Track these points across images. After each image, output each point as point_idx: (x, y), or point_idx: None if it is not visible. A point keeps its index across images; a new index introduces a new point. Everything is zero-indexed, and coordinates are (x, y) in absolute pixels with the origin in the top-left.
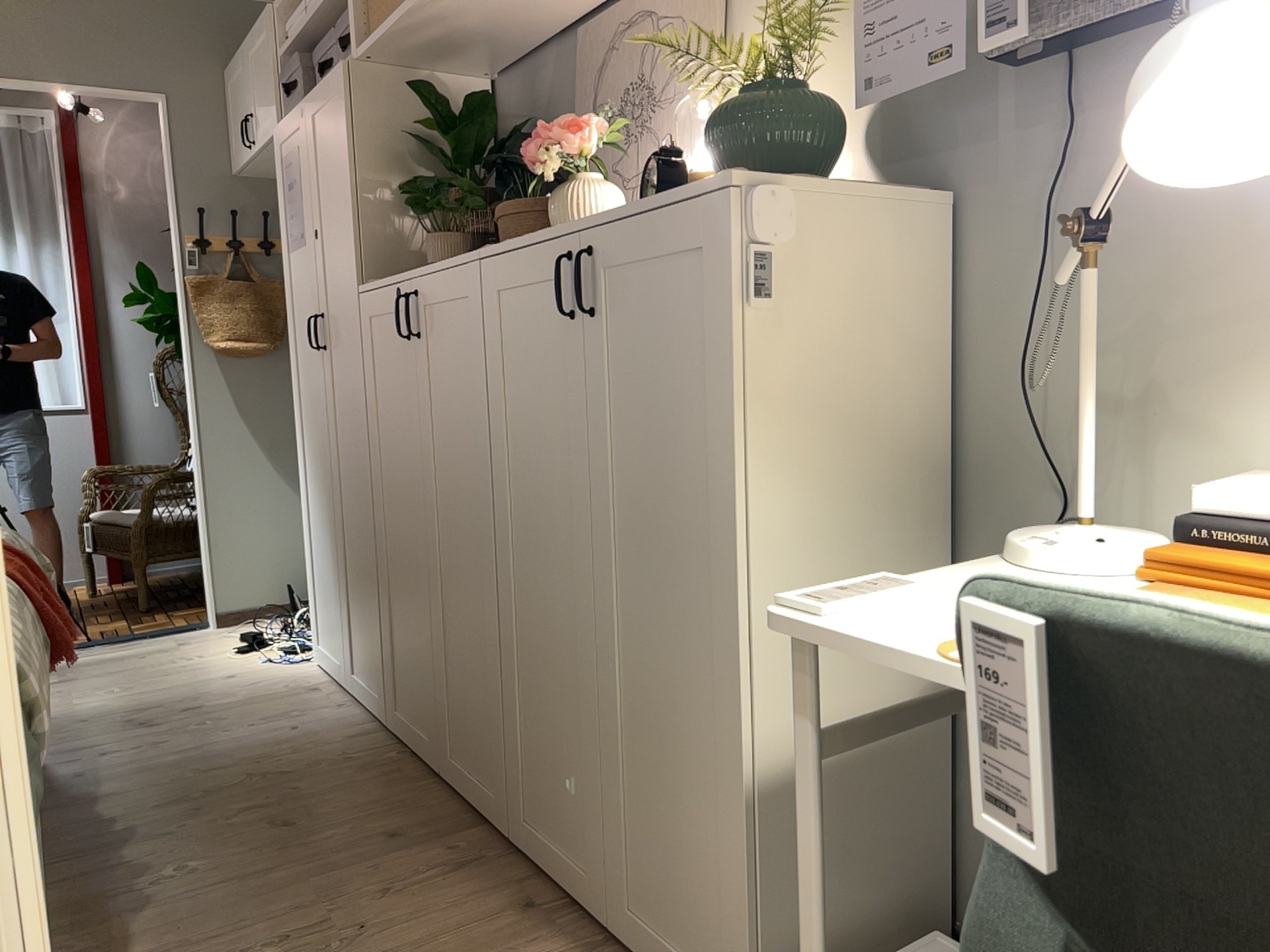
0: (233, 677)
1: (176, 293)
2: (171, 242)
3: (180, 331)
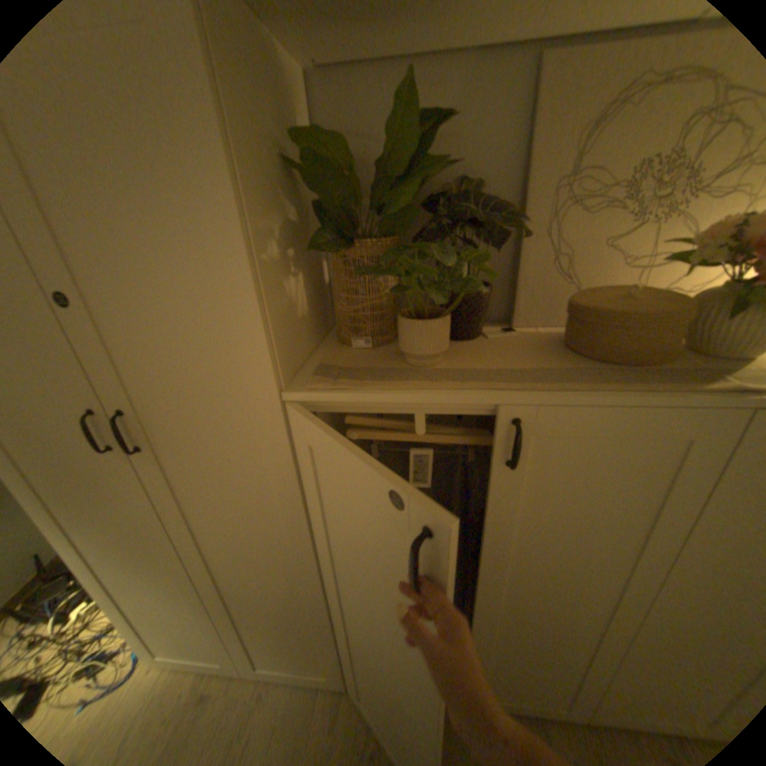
0: None
1: None
2: None
3: None
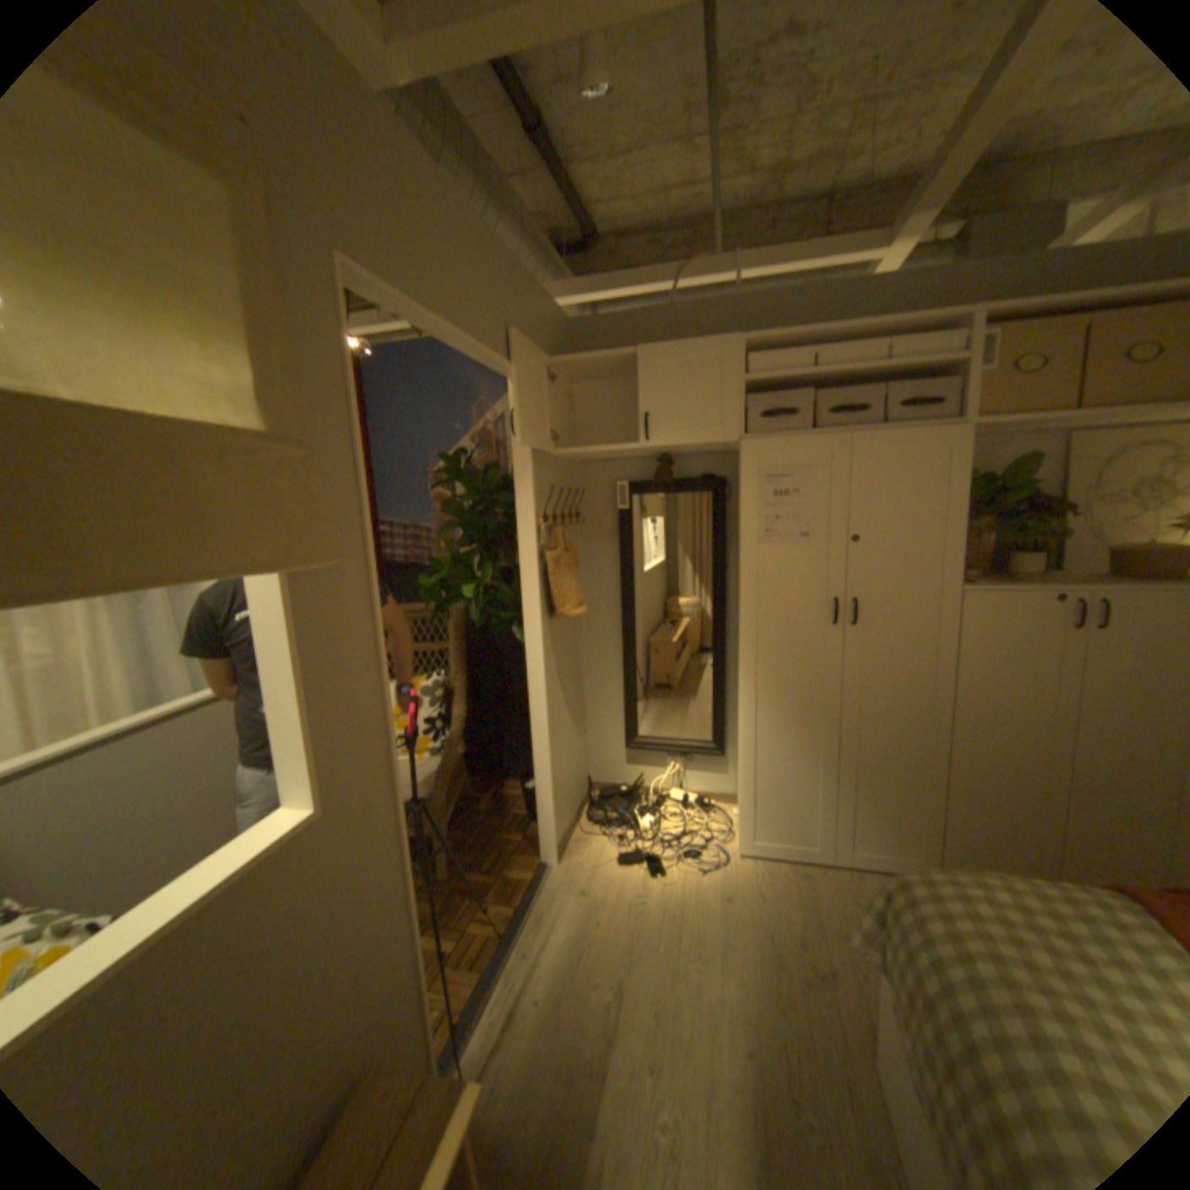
0: (732, 901)
1: (523, 569)
2: (520, 519)
3: (526, 605)
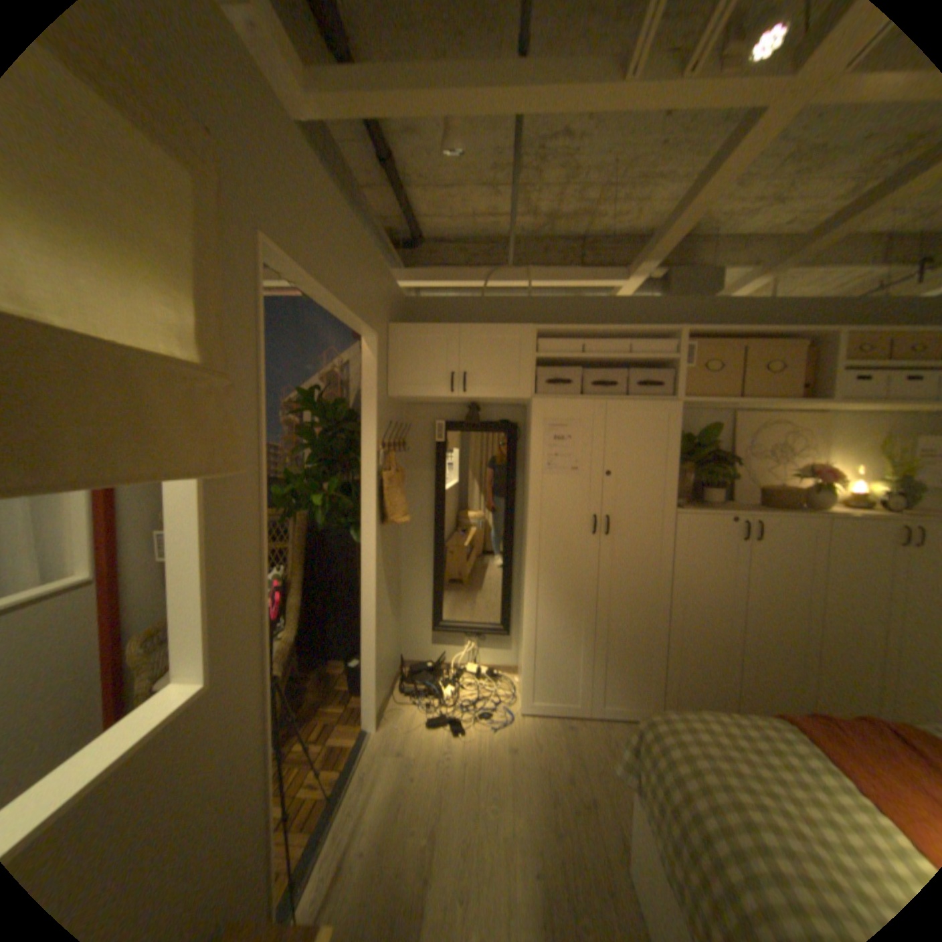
0: (517, 751)
1: (363, 483)
2: (363, 444)
3: (363, 512)
